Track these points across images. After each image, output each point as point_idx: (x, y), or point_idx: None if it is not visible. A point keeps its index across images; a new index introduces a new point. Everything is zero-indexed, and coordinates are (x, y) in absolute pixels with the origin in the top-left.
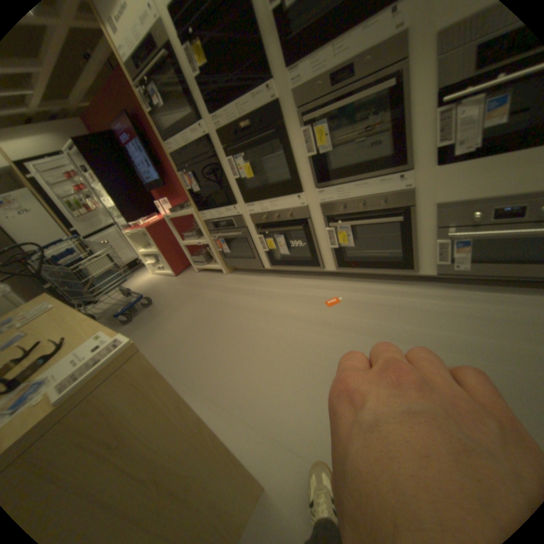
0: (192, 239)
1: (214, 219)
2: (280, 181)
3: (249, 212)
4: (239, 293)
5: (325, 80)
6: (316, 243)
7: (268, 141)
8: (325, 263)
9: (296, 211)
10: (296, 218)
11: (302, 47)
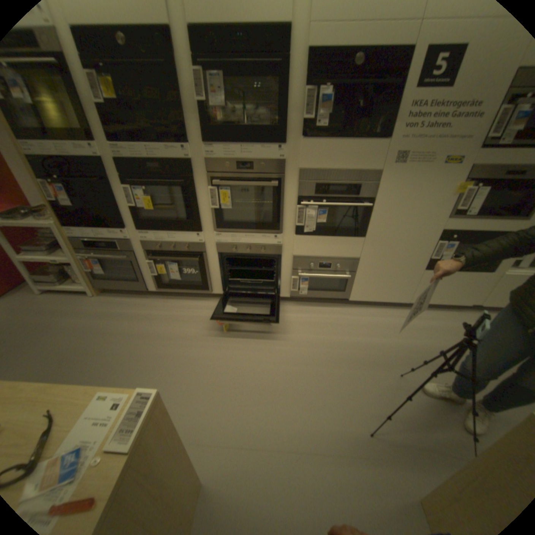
0: (36, 255)
1: (85, 239)
2: (179, 220)
3: (140, 240)
4: (119, 320)
5: (232, 166)
6: (207, 274)
7: (174, 187)
8: (213, 289)
9: (193, 247)
10: (192, 252)
11: (218, 139)
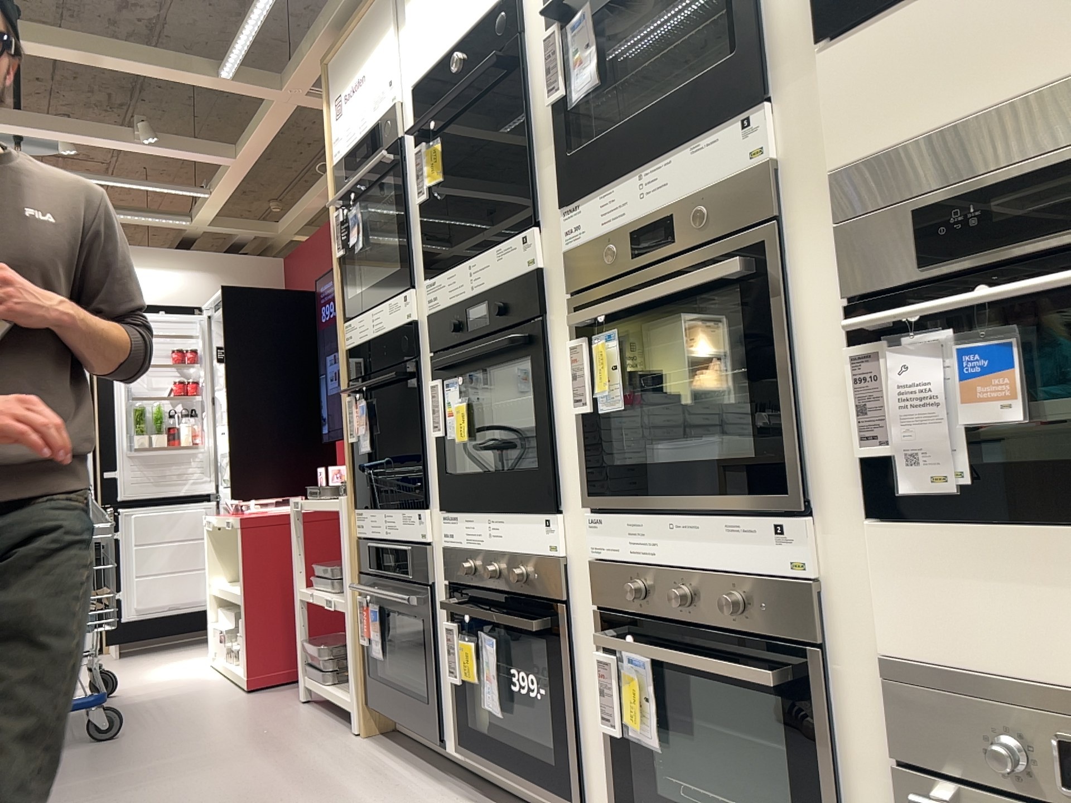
0: (328, 588)
1: (380, 542)
2: (524, 474)
3: (442, 544)
4: None
5: (623, 245)
6: (572, 706)
7: (515, 363)
8: (592, 798)
9: (537, 574)
10: (533, 596)
11: (585, 176)
